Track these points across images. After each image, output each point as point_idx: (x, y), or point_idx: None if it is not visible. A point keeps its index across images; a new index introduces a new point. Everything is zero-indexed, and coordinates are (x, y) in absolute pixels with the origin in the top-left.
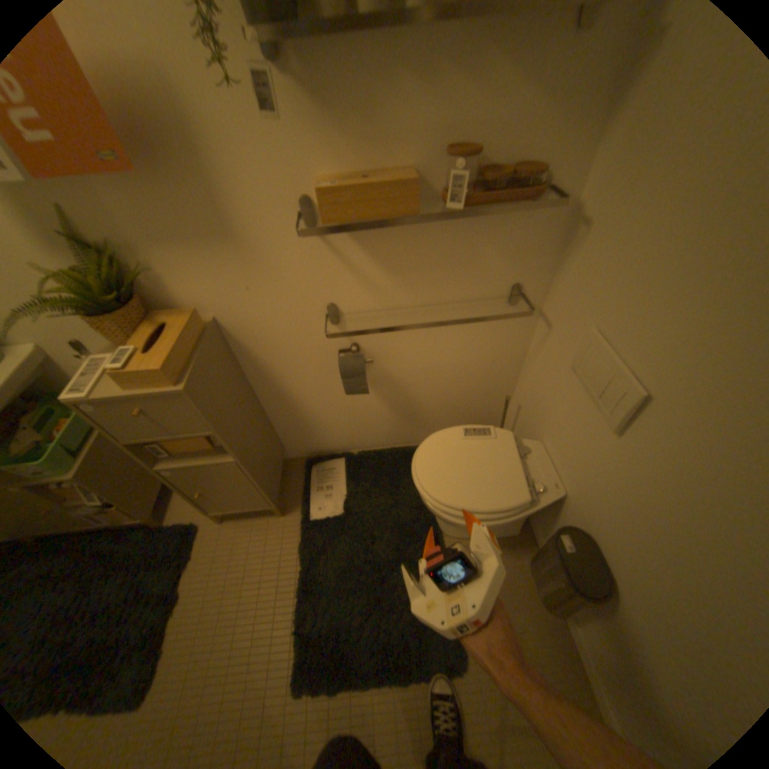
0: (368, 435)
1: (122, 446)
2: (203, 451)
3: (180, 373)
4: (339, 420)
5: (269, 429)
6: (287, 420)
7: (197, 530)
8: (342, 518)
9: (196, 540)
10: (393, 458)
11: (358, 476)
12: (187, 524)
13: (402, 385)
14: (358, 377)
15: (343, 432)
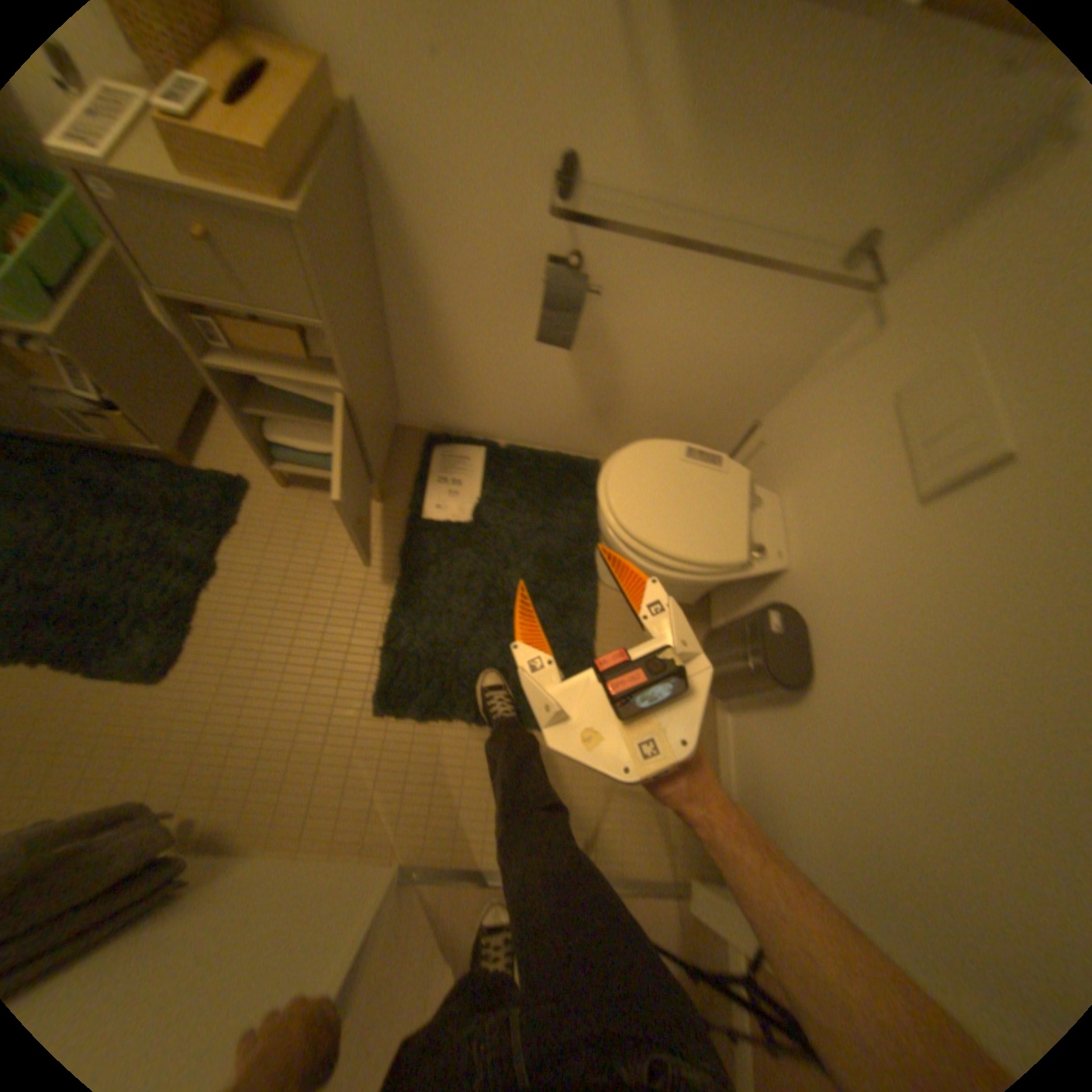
0: (533, 423)
1: (158, 299)
2: (293, 360)
3: (295, 180)
4: (501, 386)
5: (391, 365)
6: (422, 359)
7: (251, 488)
8: (472, 527)
9: (250, 500)
10: (559, 468)
11: (504, 478)
12: (236, 475)
13: (619, 356)
14: (571, 313)
15: (498, 407)
